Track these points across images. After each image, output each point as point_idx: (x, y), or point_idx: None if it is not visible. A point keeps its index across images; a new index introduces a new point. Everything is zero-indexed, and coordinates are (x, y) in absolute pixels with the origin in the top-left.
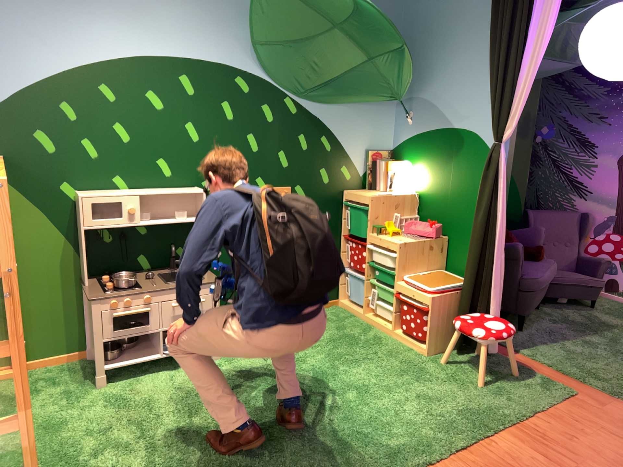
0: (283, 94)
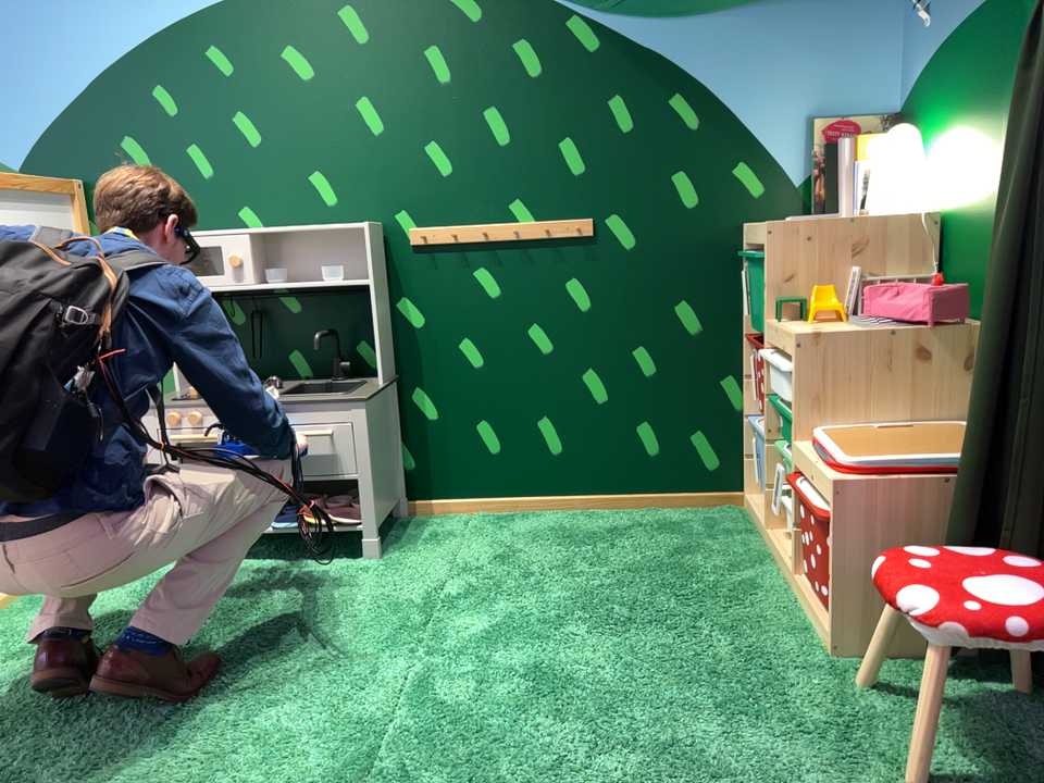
0: (560, 5)
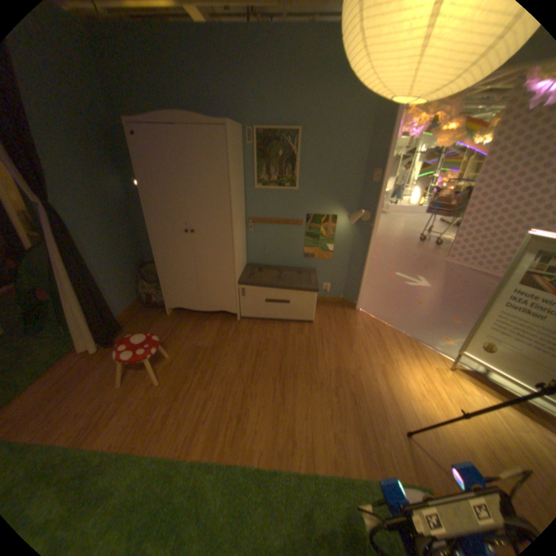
0: None
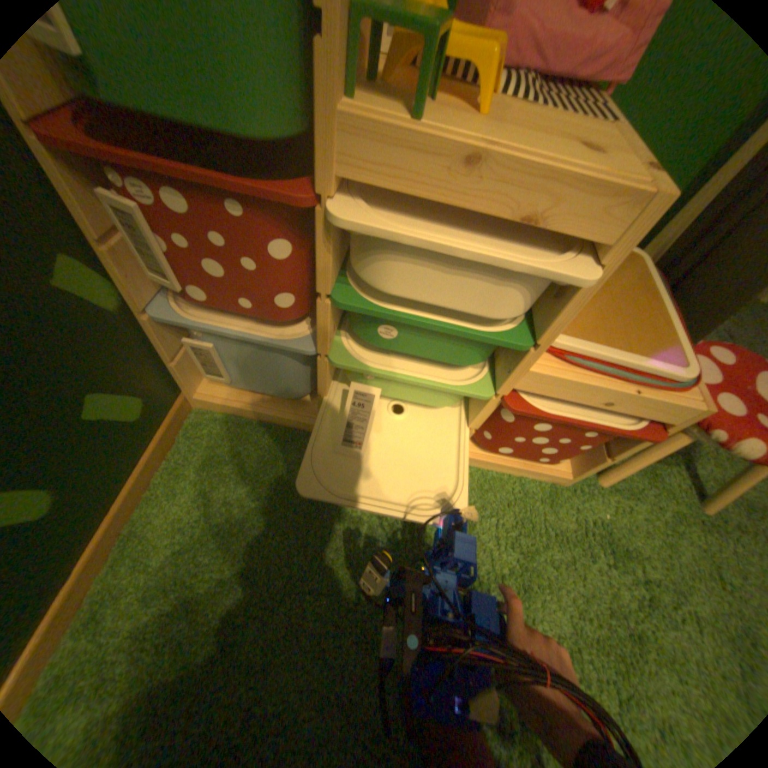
0: None
